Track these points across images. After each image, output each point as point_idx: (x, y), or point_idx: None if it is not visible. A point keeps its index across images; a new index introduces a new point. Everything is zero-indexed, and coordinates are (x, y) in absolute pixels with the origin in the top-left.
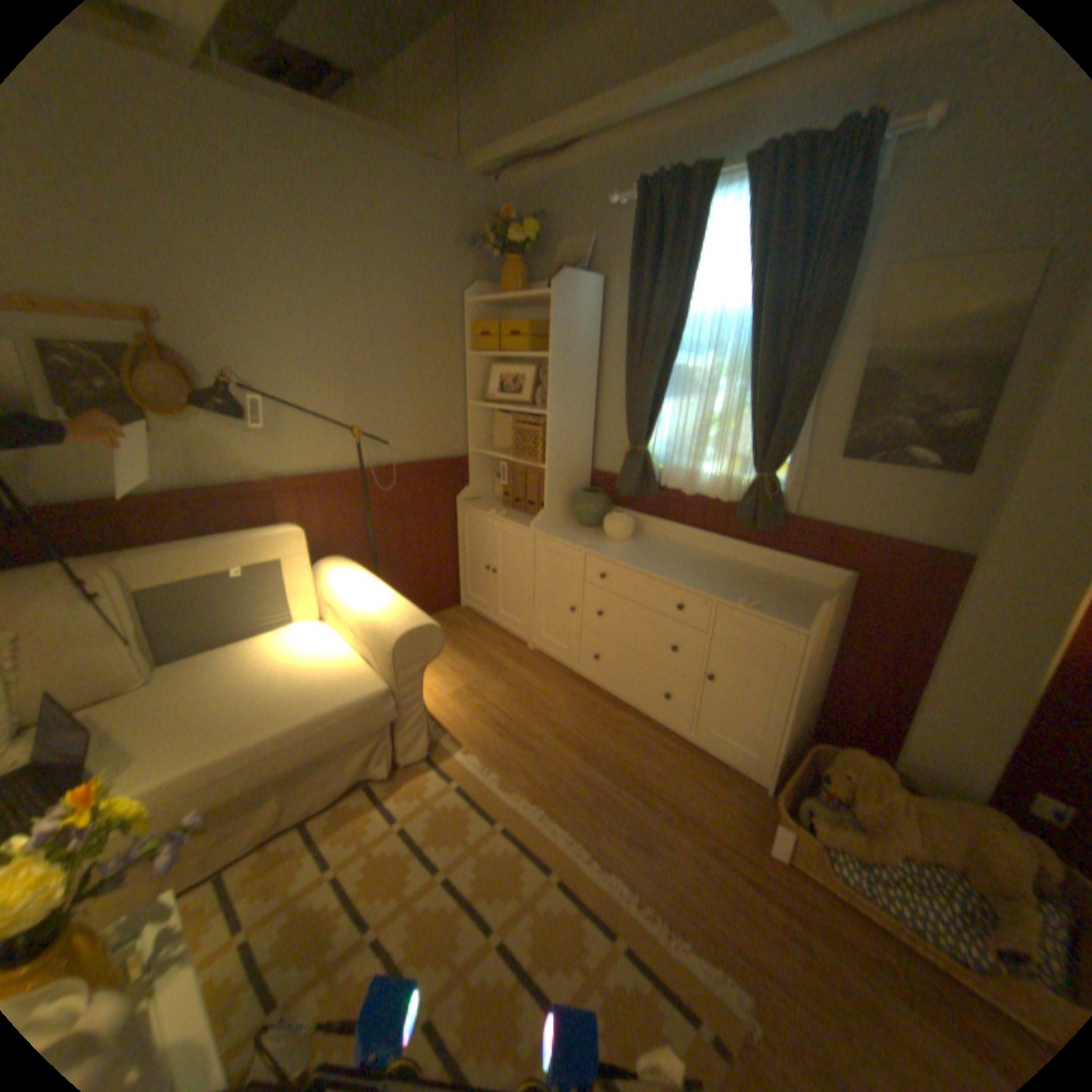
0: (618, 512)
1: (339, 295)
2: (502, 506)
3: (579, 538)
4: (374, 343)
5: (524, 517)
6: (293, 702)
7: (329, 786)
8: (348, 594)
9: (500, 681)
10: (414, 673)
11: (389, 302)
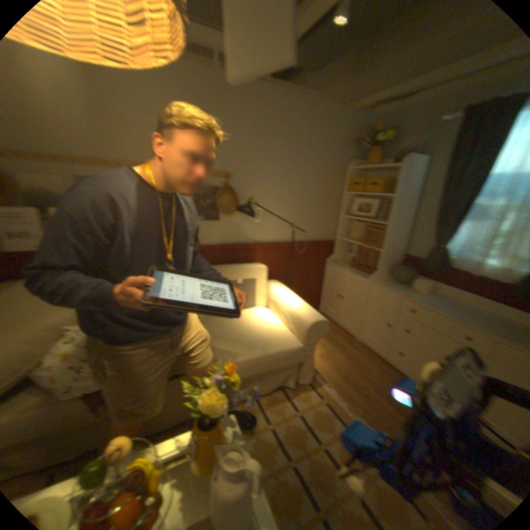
0: (424, 278)
1: (296, 166)
2: (350, 266)
3: (398, 289)
4: (306, 187)
5: (364, 273)
6: (265, 343)
7: (271, 385)
8: (284, 298)
9: (344, 354)
10: (315, 342)
11: (315, 169)
